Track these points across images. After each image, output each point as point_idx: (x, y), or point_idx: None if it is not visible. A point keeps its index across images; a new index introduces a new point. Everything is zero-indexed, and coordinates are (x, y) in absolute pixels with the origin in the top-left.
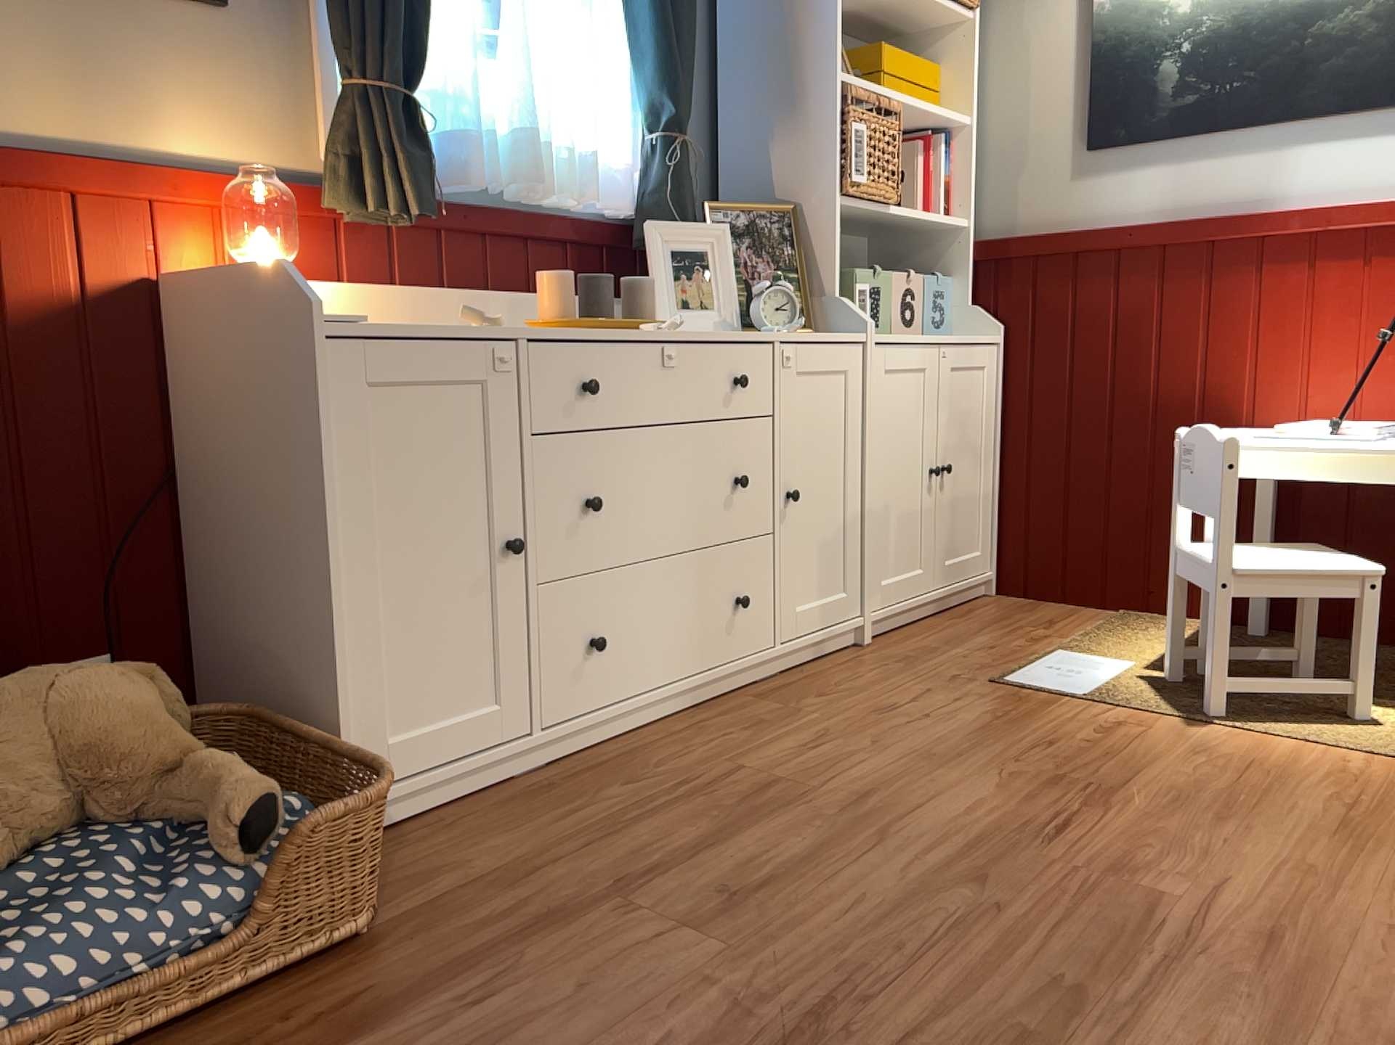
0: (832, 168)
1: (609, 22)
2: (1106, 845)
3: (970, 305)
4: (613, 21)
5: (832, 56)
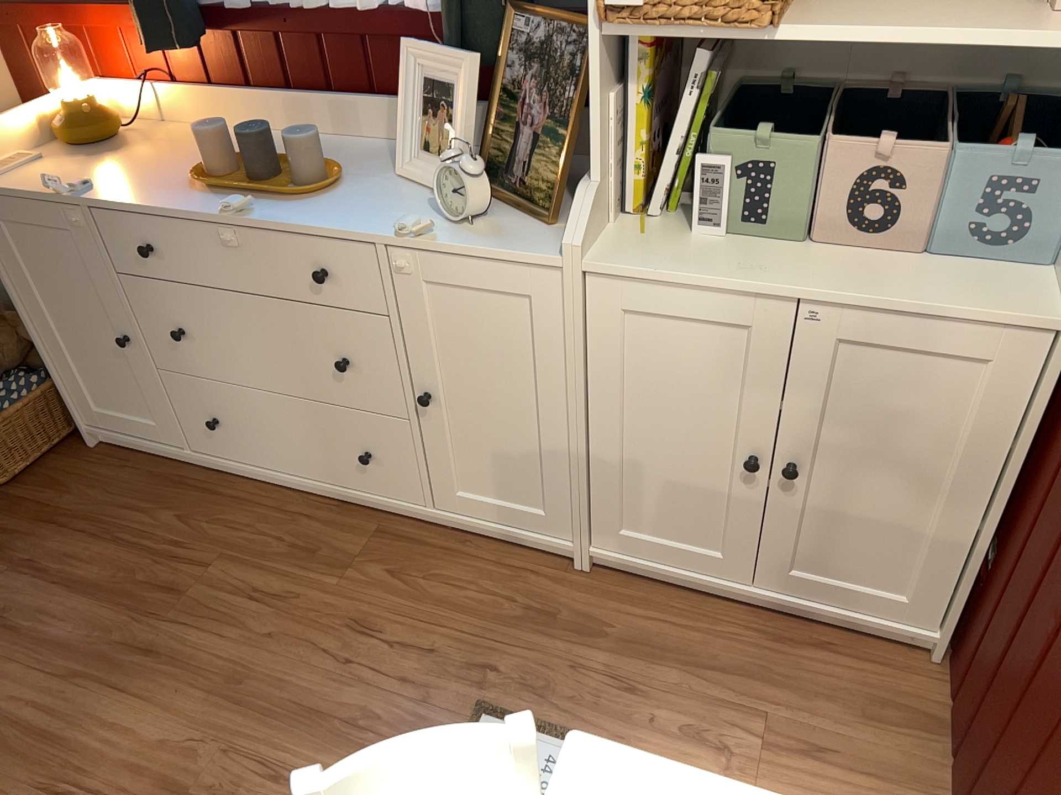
0: None
1: None
2: None
3: None
4: None
5: None
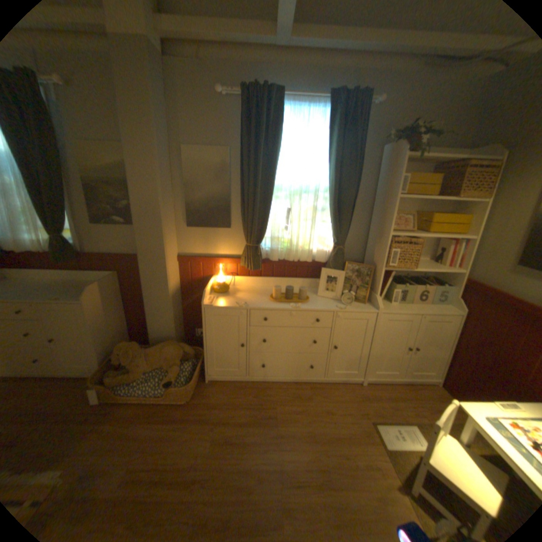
0: (384, 260)
1: (326, 215)
2: (298, 503)
3: (460, 298)
4: (326, 215)
5: (390, 228)
